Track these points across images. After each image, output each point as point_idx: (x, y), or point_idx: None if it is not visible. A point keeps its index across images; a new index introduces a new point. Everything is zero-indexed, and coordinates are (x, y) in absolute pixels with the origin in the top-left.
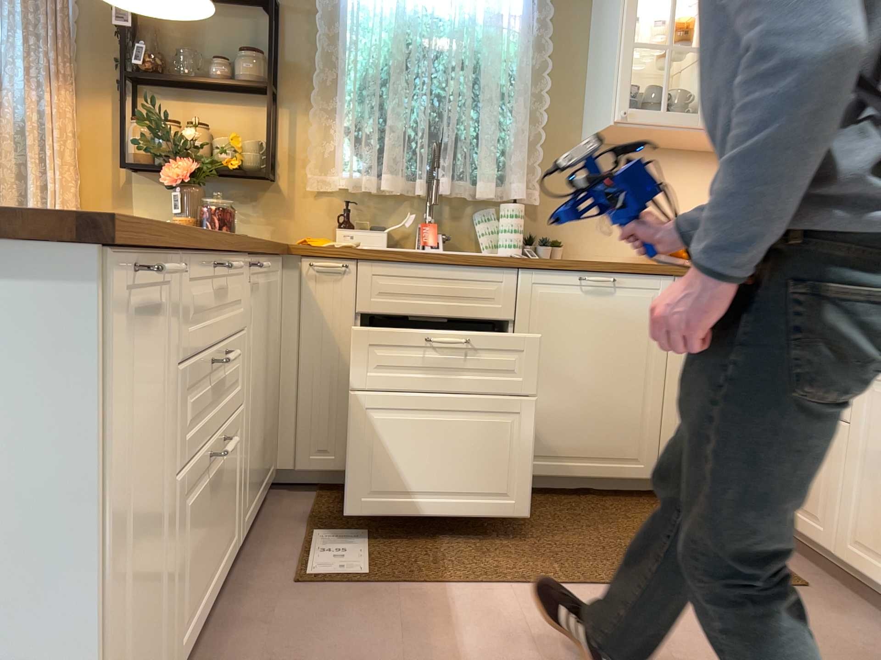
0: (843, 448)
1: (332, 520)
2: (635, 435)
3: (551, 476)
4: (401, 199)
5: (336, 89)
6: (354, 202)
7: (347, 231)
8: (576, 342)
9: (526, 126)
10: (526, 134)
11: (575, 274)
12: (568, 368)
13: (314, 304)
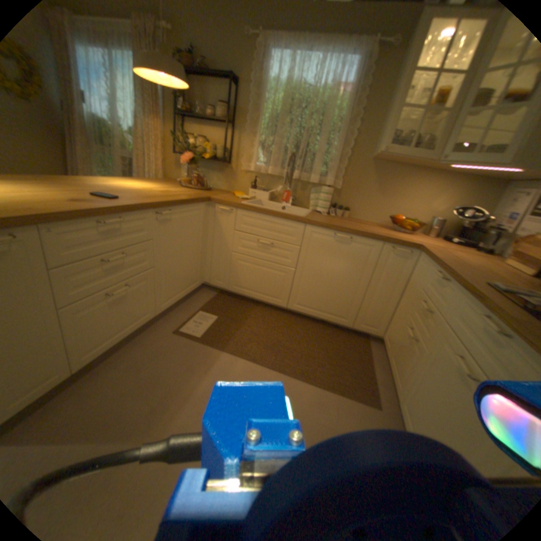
0: (422, 361)
1: (212, 308)
2: (346, 308)
3: (306, 314)
4: (280, 179)
5: (258, 123)
6: (259, 178)
7: (254, 191)
8: (327, 263)
9: (344, 148)
10: (341, 153)
11: (332, 232)
12: (321, 273)
13: (220, 224)
